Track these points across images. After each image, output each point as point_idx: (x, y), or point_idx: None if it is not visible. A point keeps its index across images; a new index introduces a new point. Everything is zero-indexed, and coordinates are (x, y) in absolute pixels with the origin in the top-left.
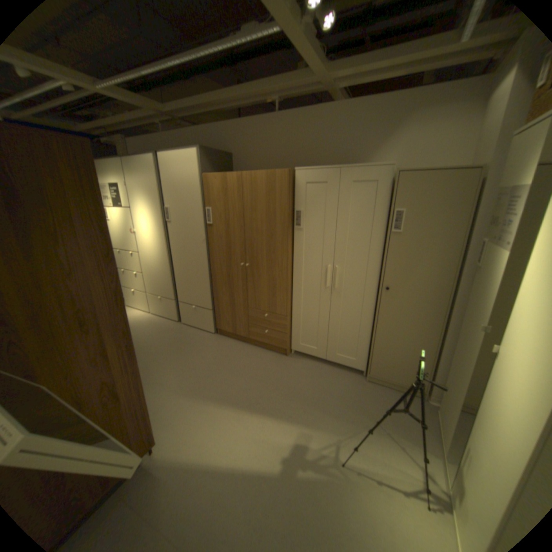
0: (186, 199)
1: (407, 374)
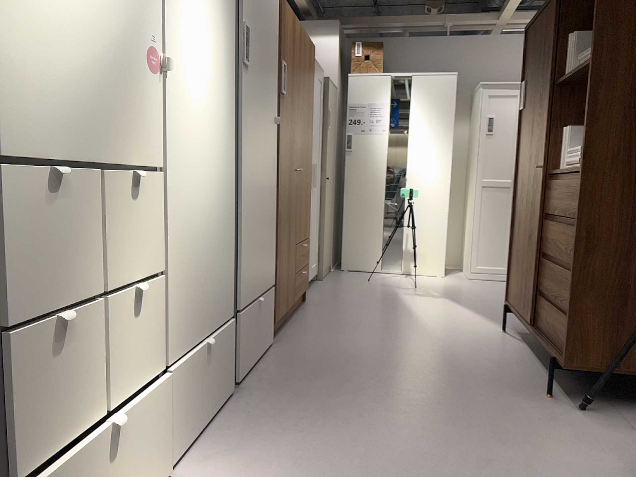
0: (265, 23)
1: (329, 254)
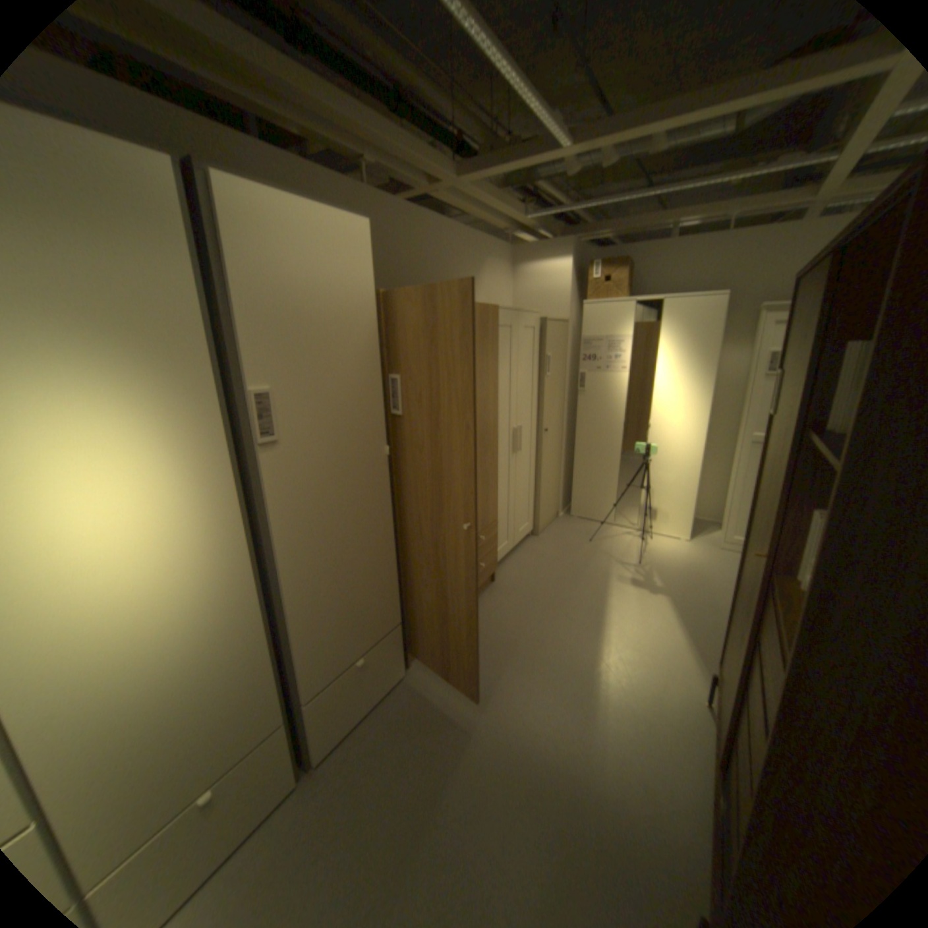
0: (338, 354)
1: (552, 504)
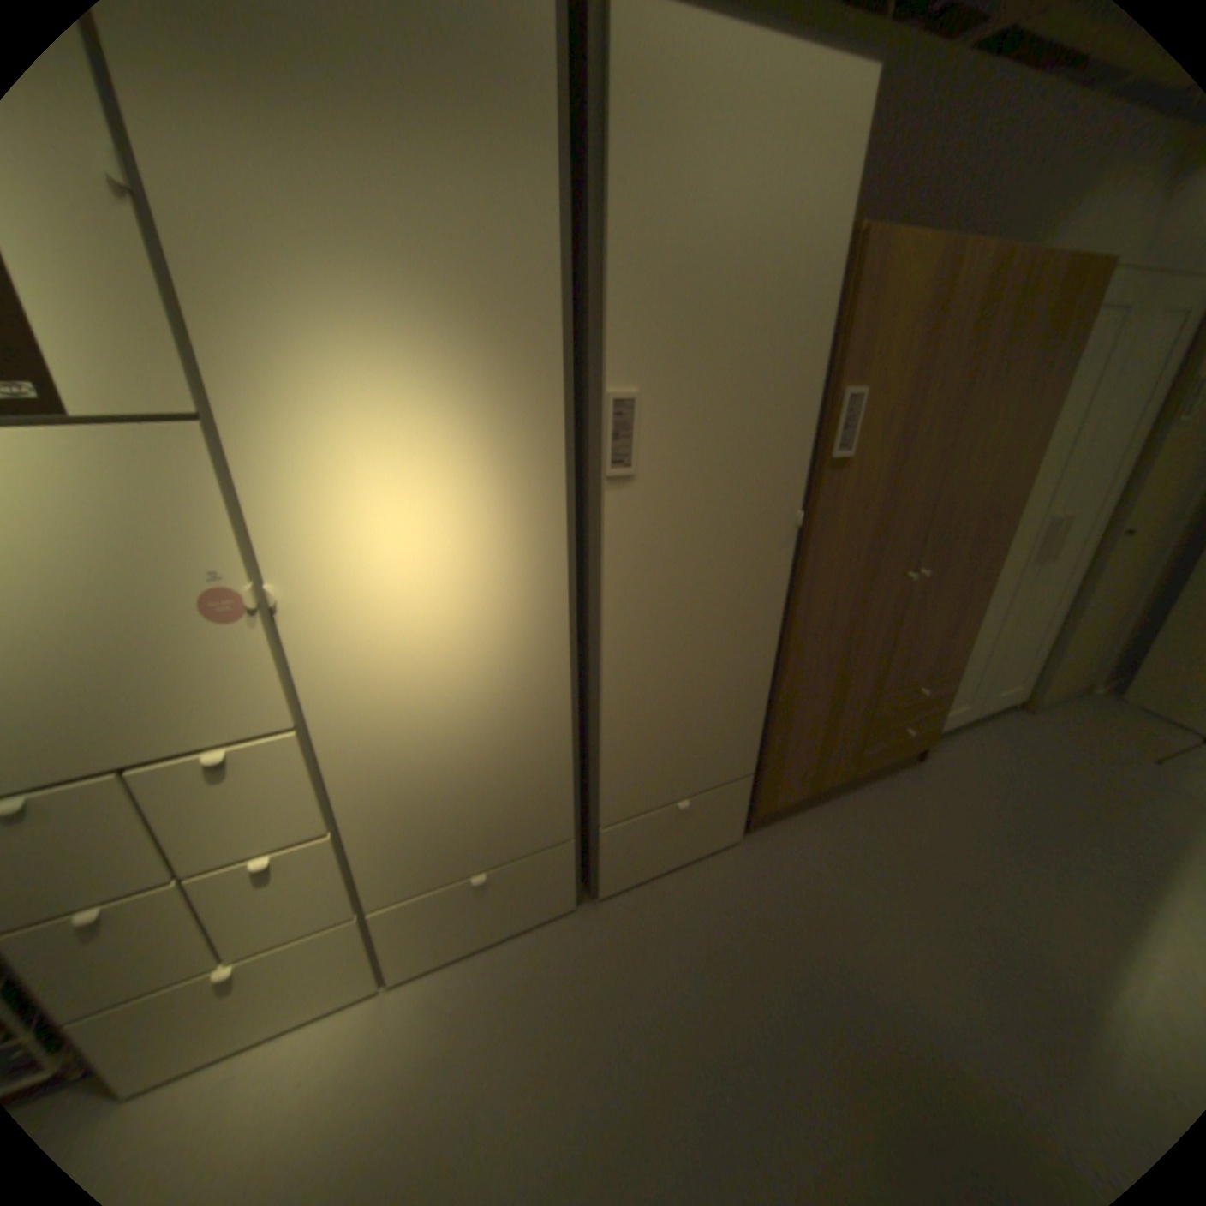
0: (757, 343)
1: (1090, 669)
